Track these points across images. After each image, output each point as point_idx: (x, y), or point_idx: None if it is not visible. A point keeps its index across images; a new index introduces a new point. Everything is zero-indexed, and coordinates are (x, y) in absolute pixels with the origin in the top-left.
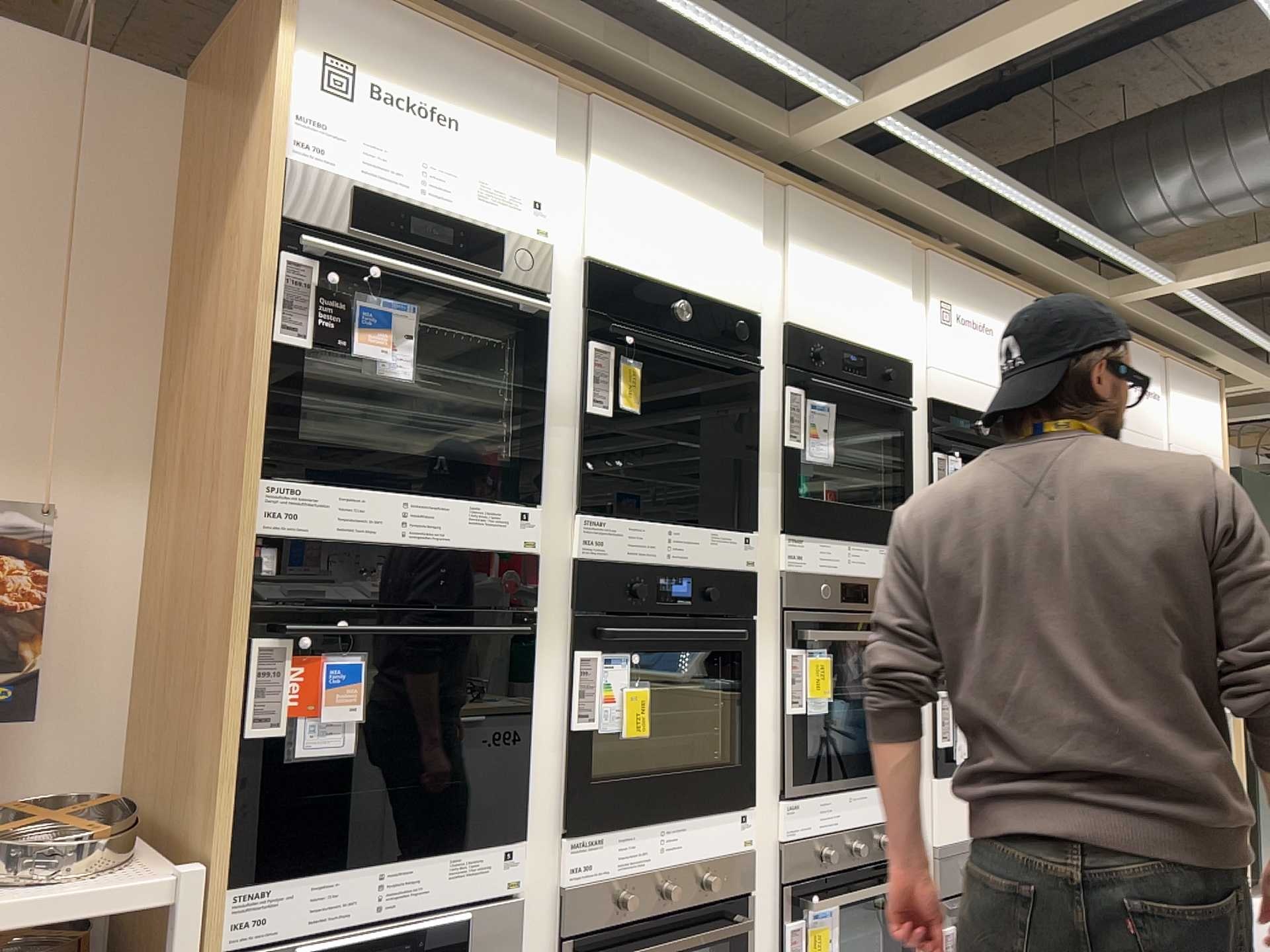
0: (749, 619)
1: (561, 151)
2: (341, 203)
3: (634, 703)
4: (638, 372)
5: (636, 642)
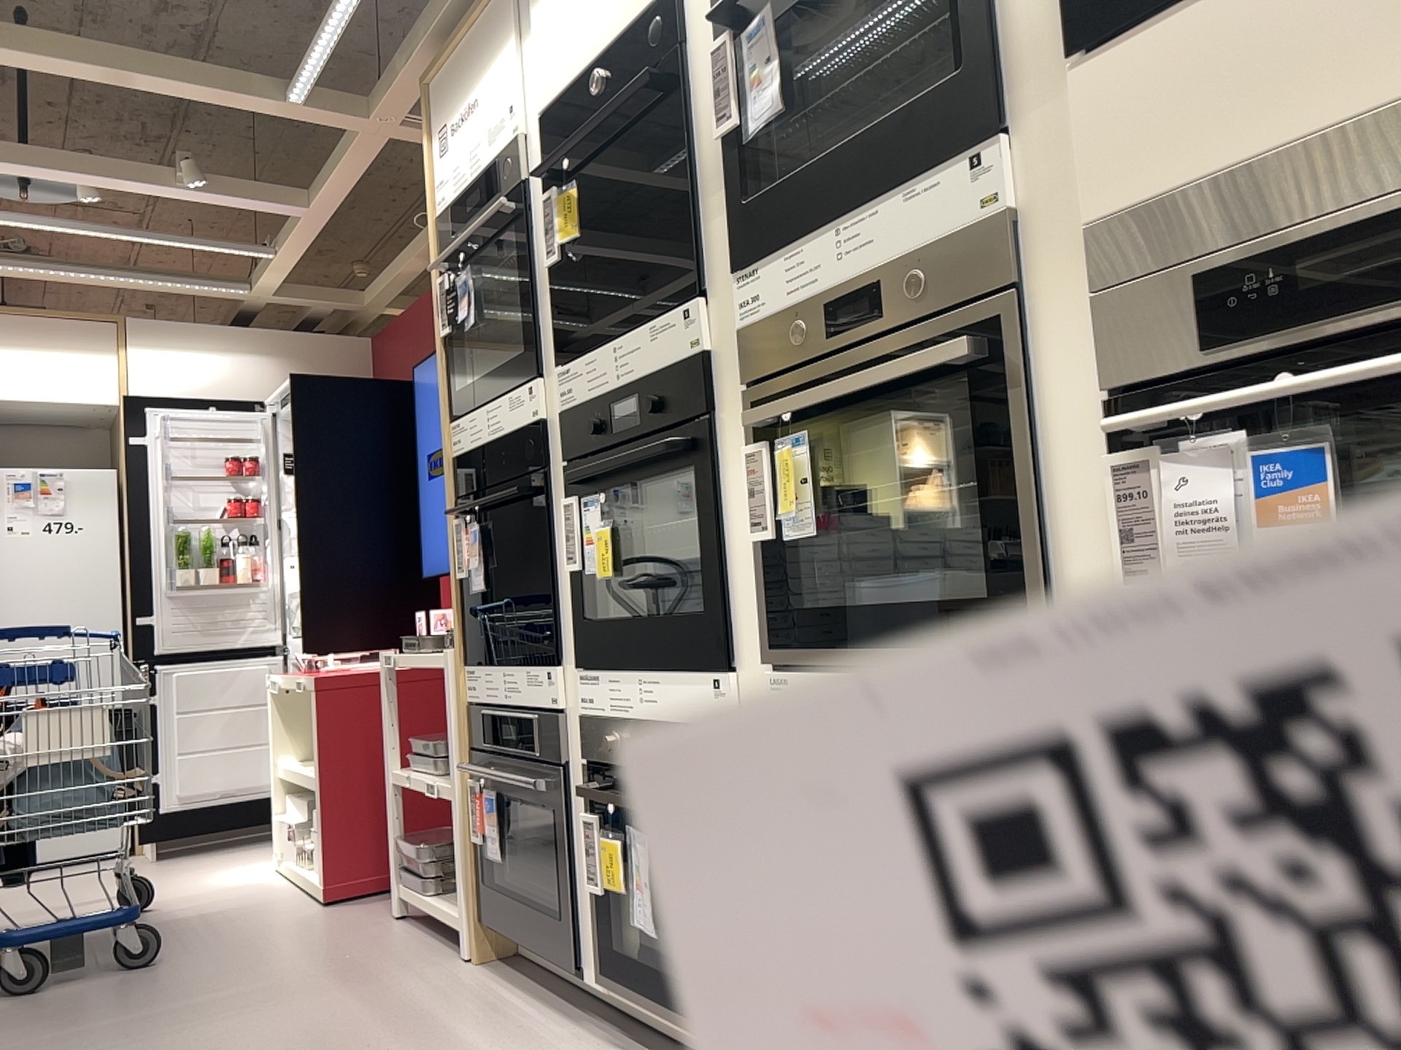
0: (704, 423)
1: (517, 32)
2: (444, 225)
3: (598, 551)
4: (569, 192)
5: (601, 484)
